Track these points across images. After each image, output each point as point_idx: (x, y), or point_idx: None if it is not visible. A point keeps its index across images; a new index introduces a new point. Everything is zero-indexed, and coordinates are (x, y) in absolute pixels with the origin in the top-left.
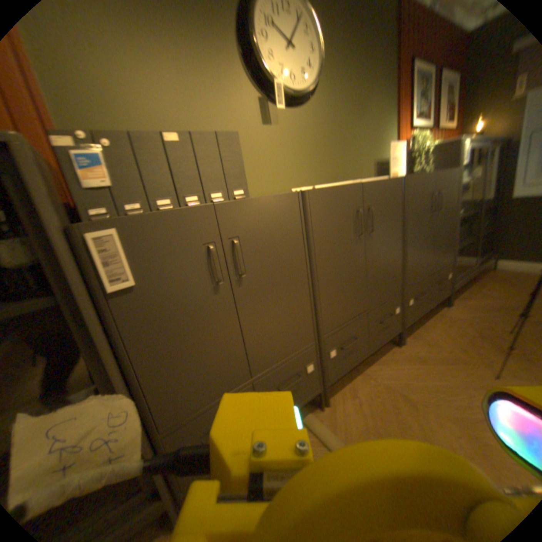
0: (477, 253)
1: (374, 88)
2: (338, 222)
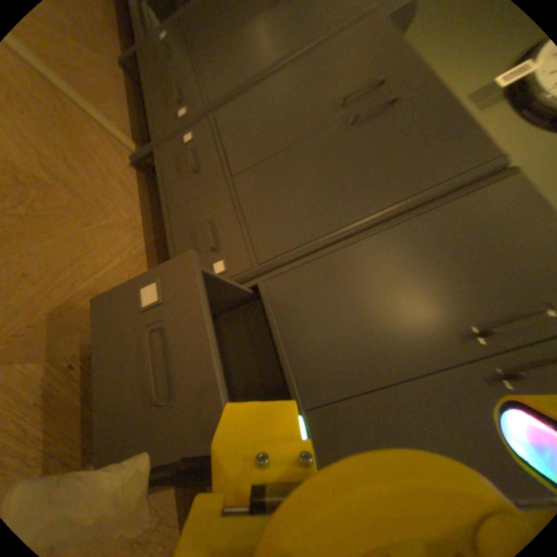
0: None
1: None
2: (352, 64)
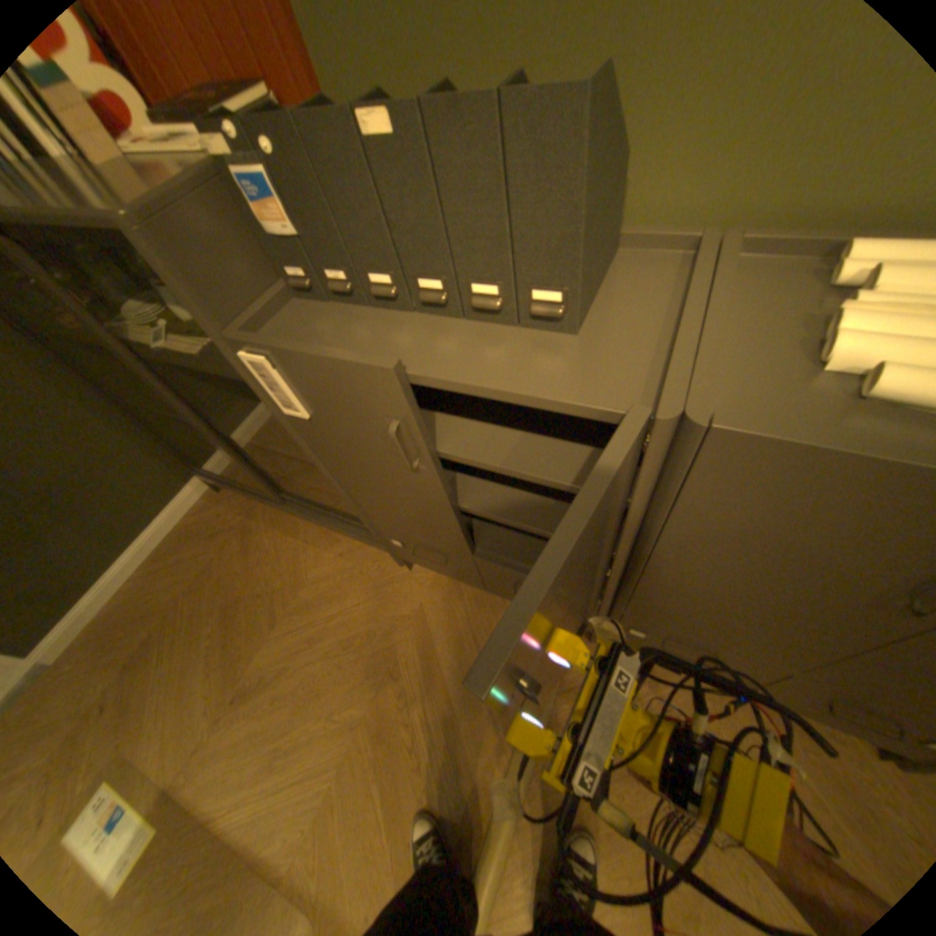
0: None
1: None
2: (823, 541)
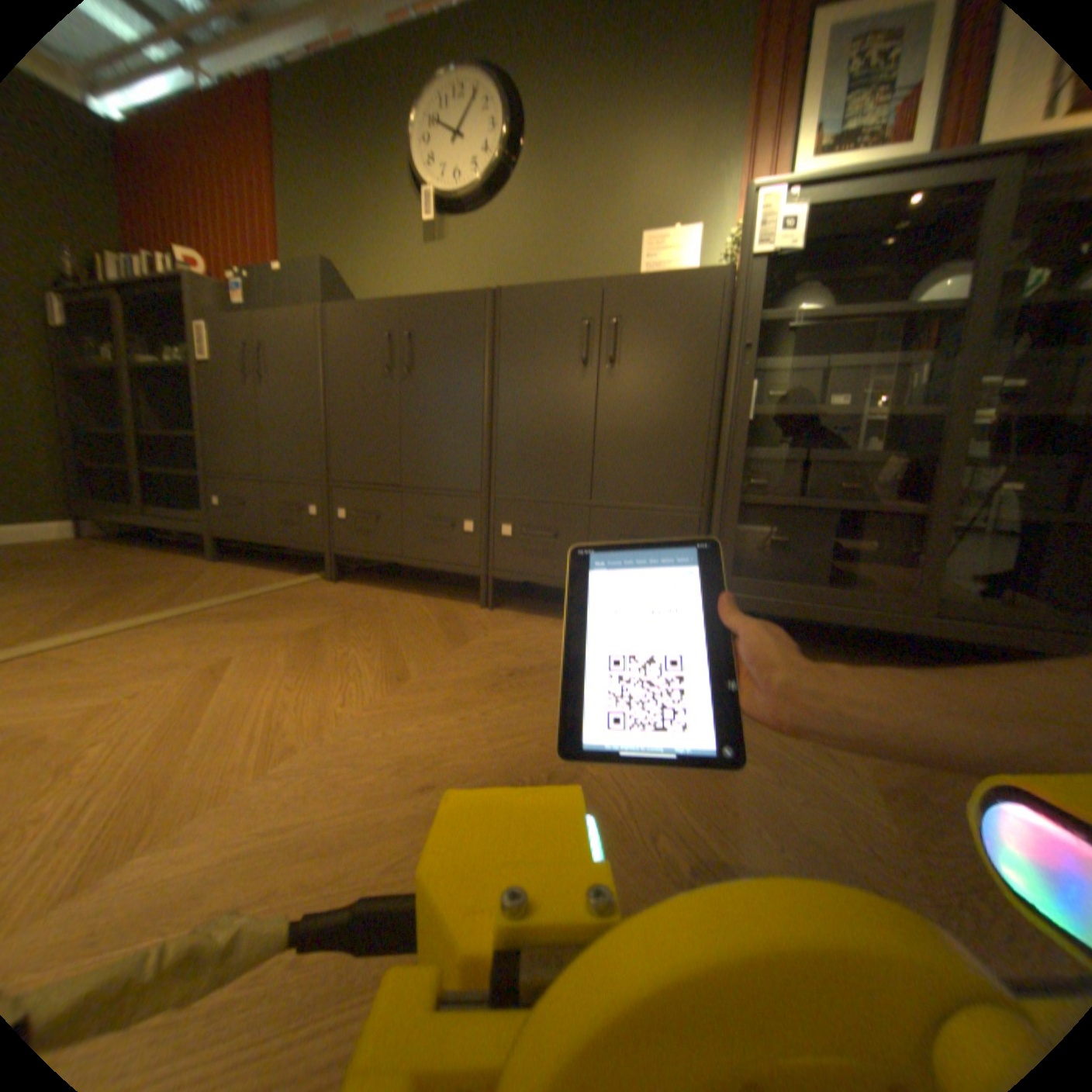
0: (930, 558)
1: (657, 126)
2: (360, 342)
